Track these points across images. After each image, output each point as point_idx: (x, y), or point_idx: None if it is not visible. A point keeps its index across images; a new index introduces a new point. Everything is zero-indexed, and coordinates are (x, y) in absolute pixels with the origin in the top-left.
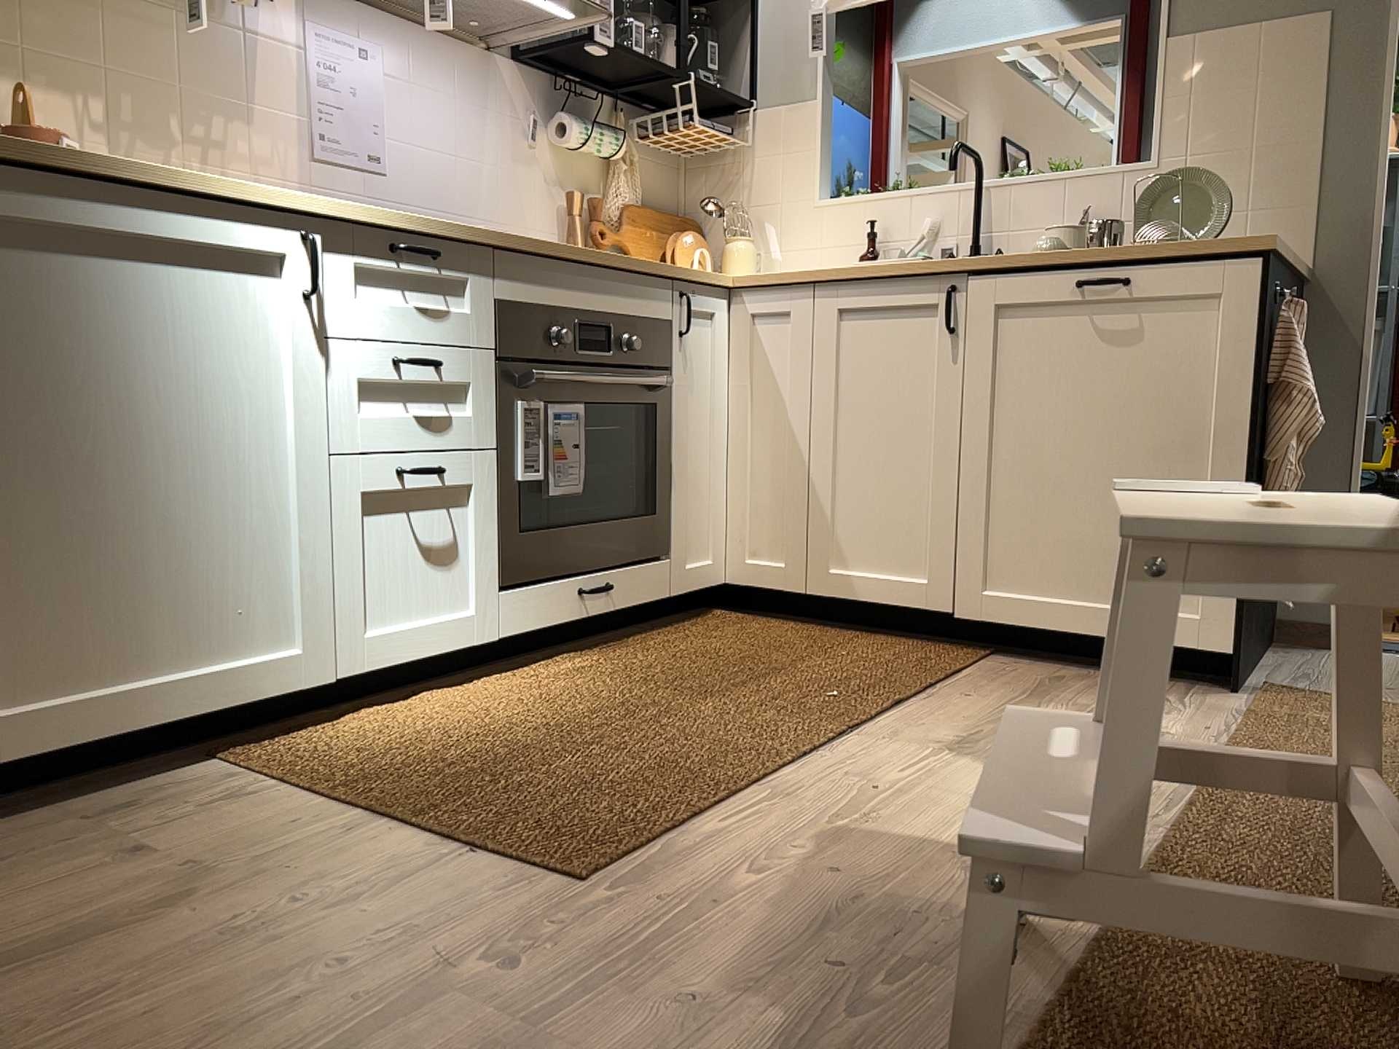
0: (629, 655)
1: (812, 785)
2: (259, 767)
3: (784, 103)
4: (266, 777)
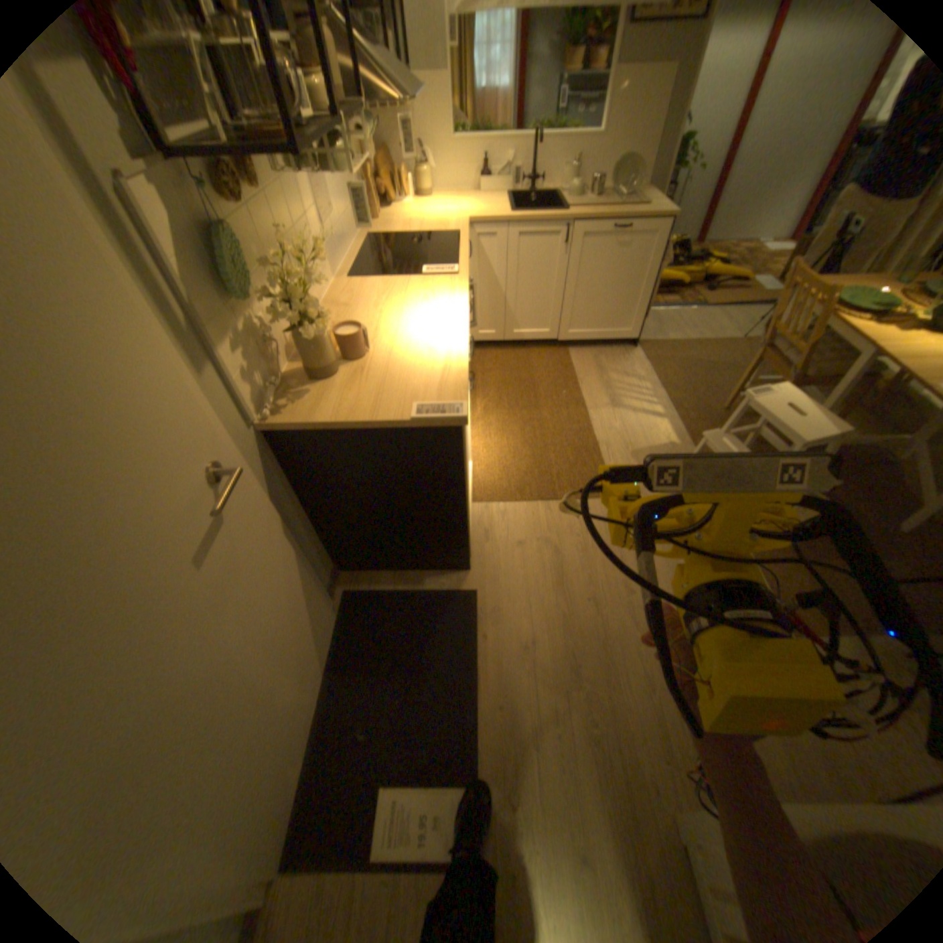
0: (484, 395)
1: (607, 438)
2: (488, 501)
3: (426, 70)
4: (497, 504)
